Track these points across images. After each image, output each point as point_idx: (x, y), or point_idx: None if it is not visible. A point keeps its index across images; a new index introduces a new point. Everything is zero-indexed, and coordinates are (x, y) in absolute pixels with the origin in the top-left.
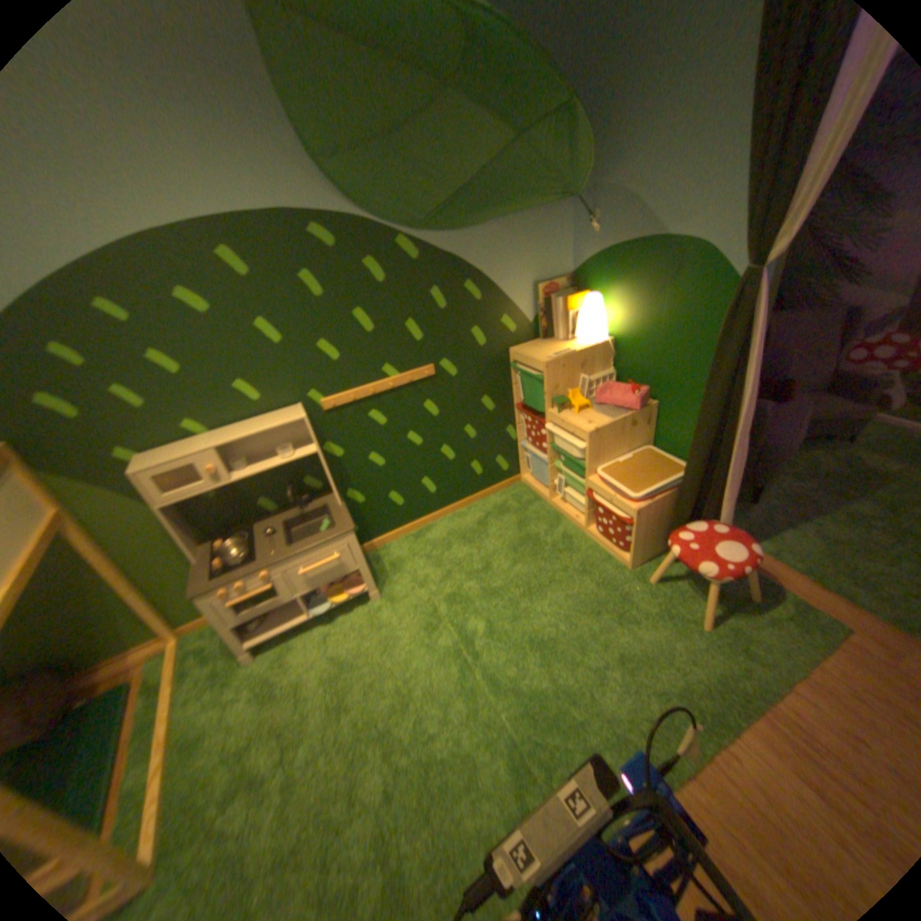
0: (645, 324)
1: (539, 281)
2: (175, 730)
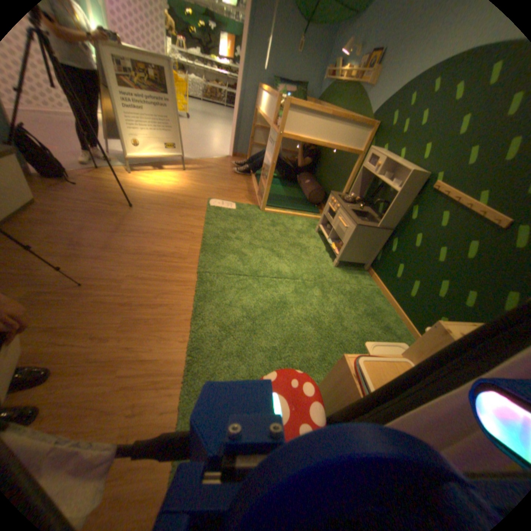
0: None
1: None
2: (297, 218)
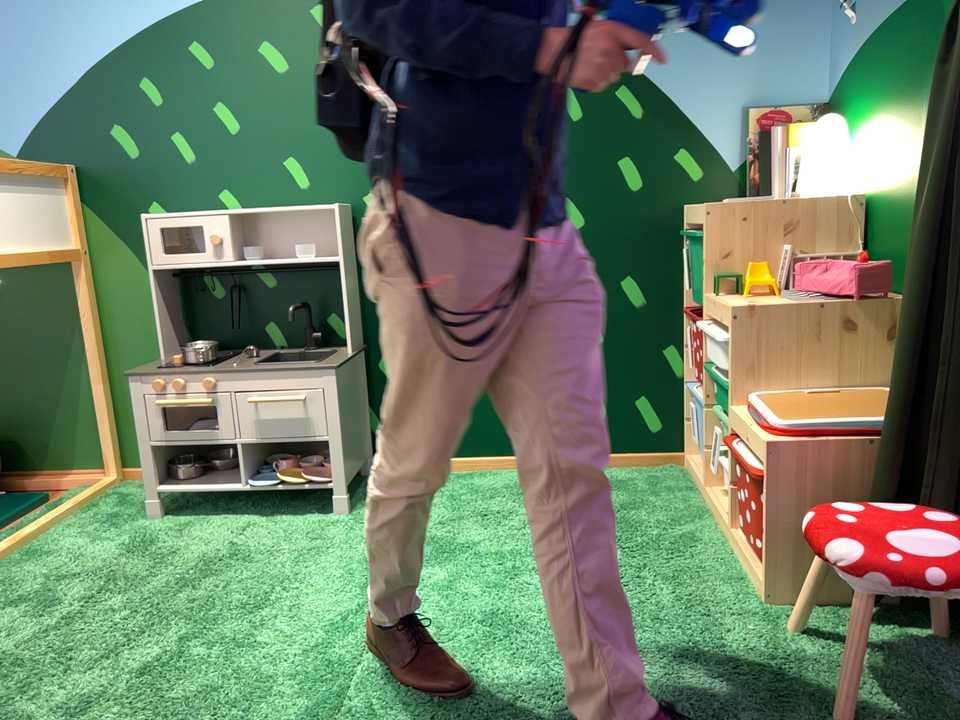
0: (902, 151)
1: (752, 104)
2: (37, 541)
